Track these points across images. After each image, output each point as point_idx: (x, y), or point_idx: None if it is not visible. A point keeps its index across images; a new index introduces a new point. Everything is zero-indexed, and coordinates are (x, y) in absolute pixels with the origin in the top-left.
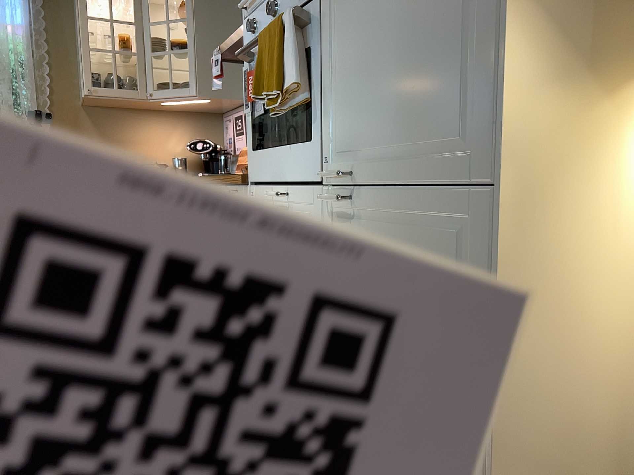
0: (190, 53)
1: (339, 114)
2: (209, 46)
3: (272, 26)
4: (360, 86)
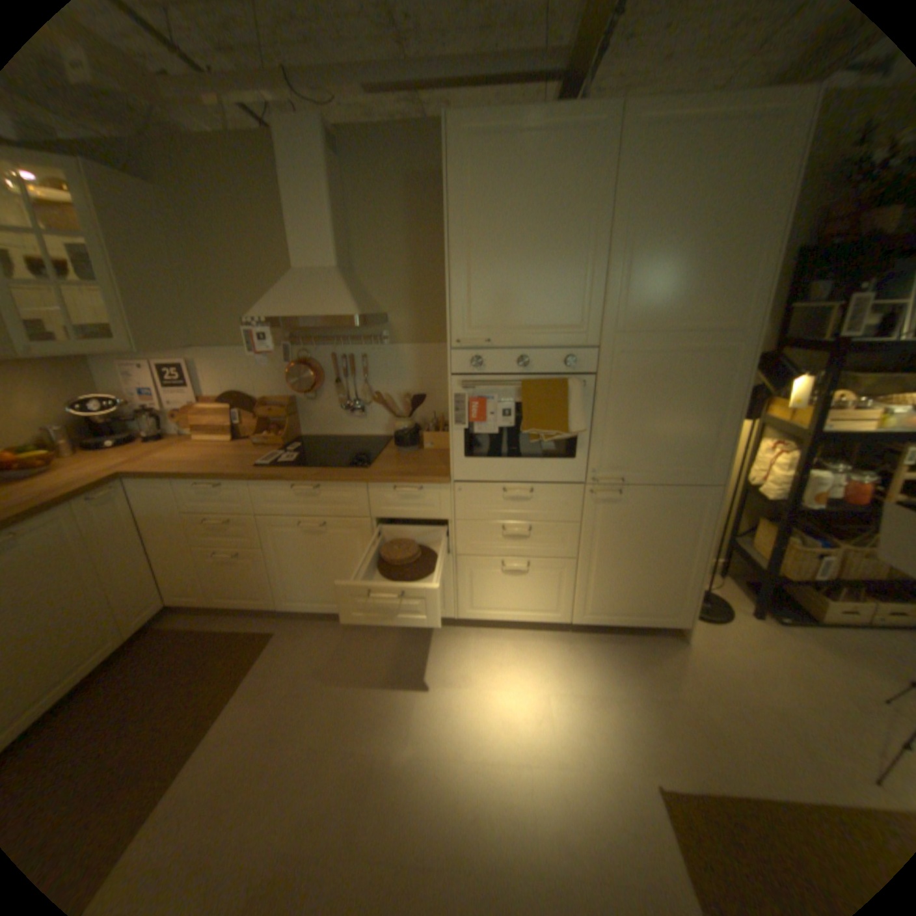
0: (106, 289)
1: (606, 446)
2: (131, 279)
3: (545, 384)
4: (631, 435)
